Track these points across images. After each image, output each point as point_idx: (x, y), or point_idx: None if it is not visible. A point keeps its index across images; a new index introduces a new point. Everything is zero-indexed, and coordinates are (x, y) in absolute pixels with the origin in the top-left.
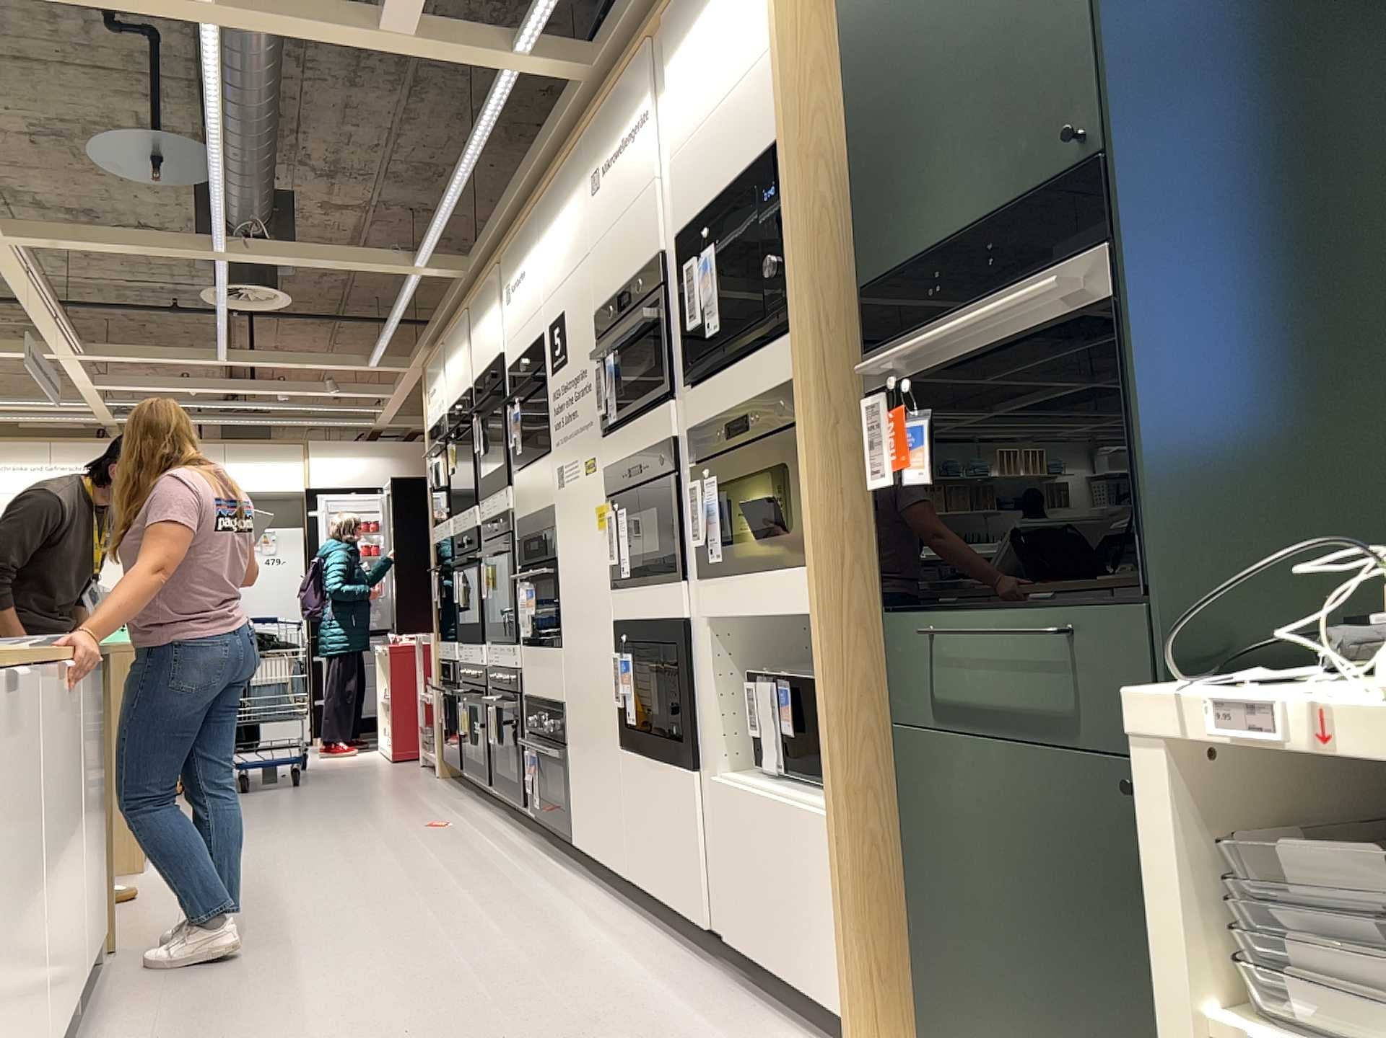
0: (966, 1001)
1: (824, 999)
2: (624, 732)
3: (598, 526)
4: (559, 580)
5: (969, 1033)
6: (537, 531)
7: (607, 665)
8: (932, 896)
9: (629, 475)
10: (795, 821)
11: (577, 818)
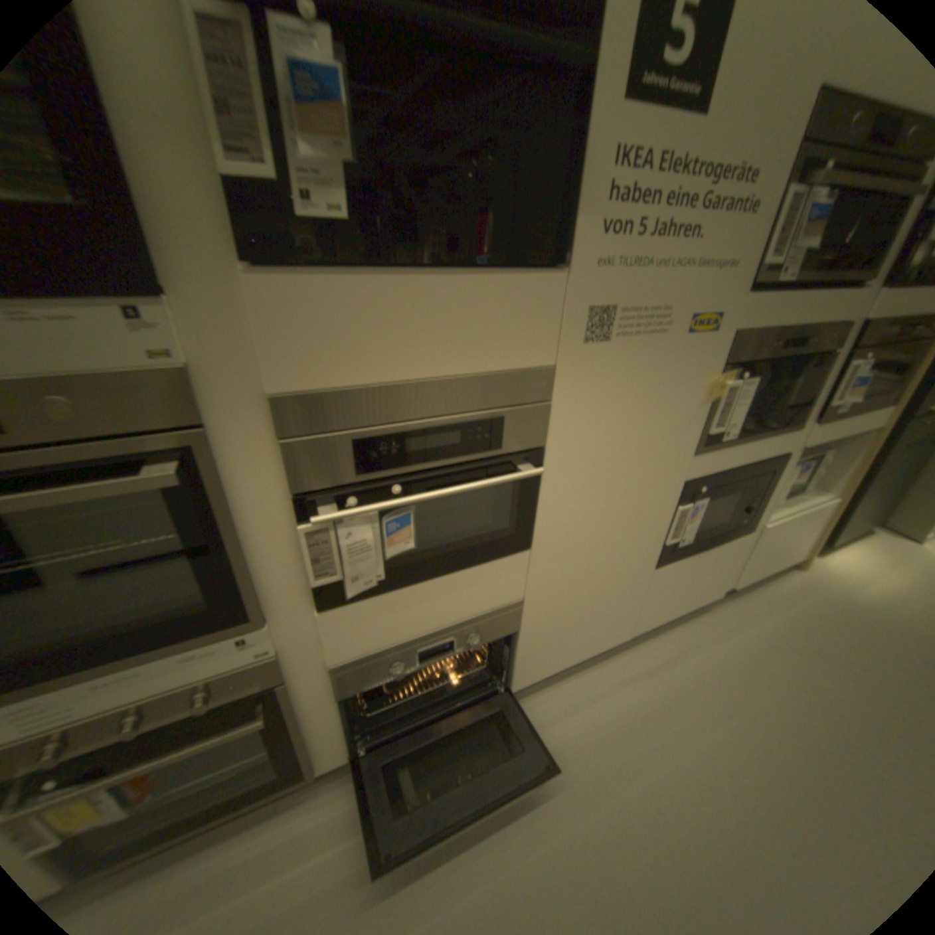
0: (858, 521)
1: (796, 563)
2: (668, 555)
3: (697, 395)
4: (547, 472)
5: (854, 528)
6: (456, 411)
7: (657, 520)
8: (865, 502)
9: (785, 347)
10: (819, 514)
11: (530, 668)
